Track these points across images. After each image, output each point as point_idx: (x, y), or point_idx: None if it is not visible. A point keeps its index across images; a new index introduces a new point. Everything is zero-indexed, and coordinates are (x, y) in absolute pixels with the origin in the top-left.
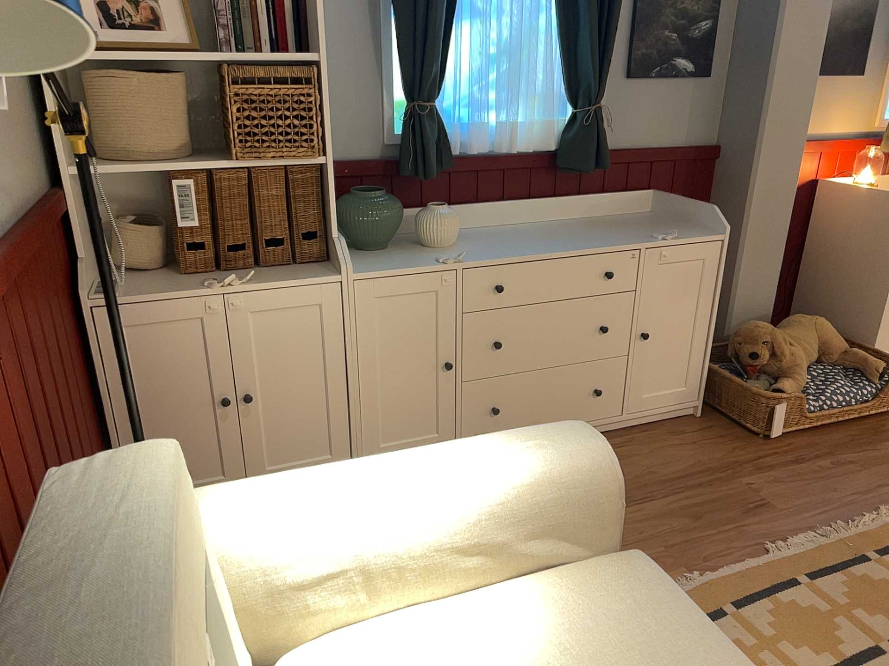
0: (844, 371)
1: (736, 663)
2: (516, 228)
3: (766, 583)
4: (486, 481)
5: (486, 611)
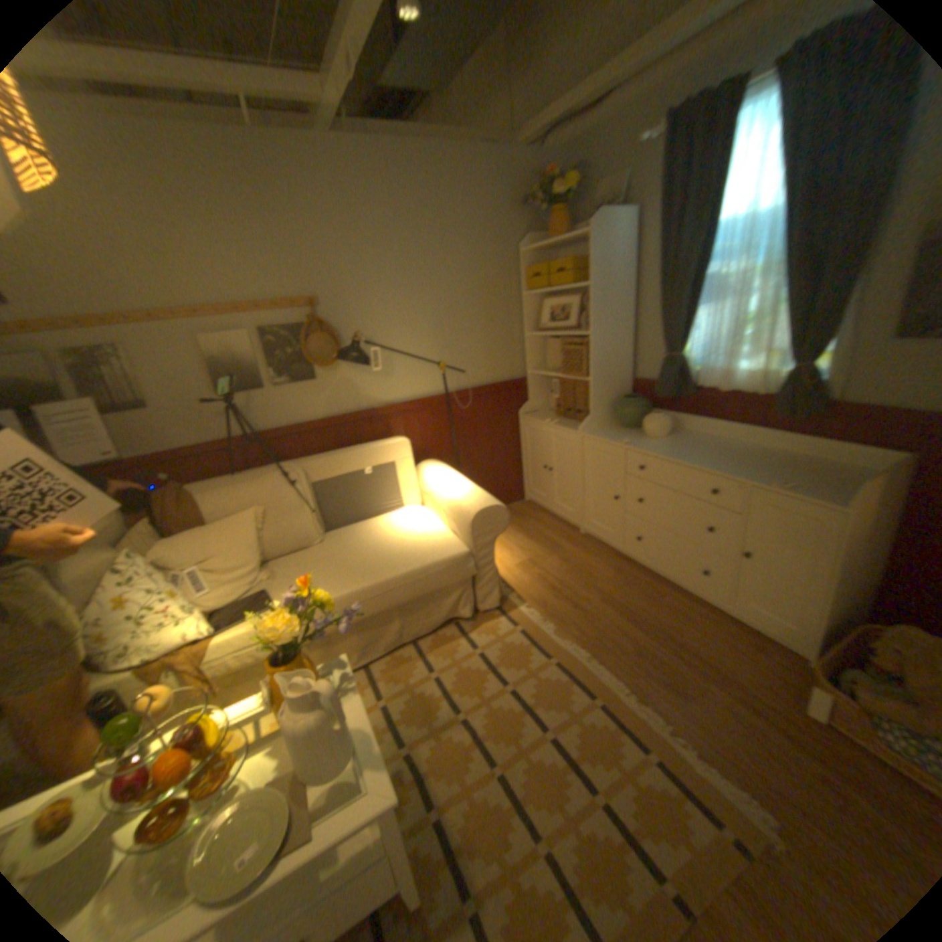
0: None
1: (414, 568)
2: (729, 444)
3: (584, 683)
4: (453, 496)
5: (433, 527)
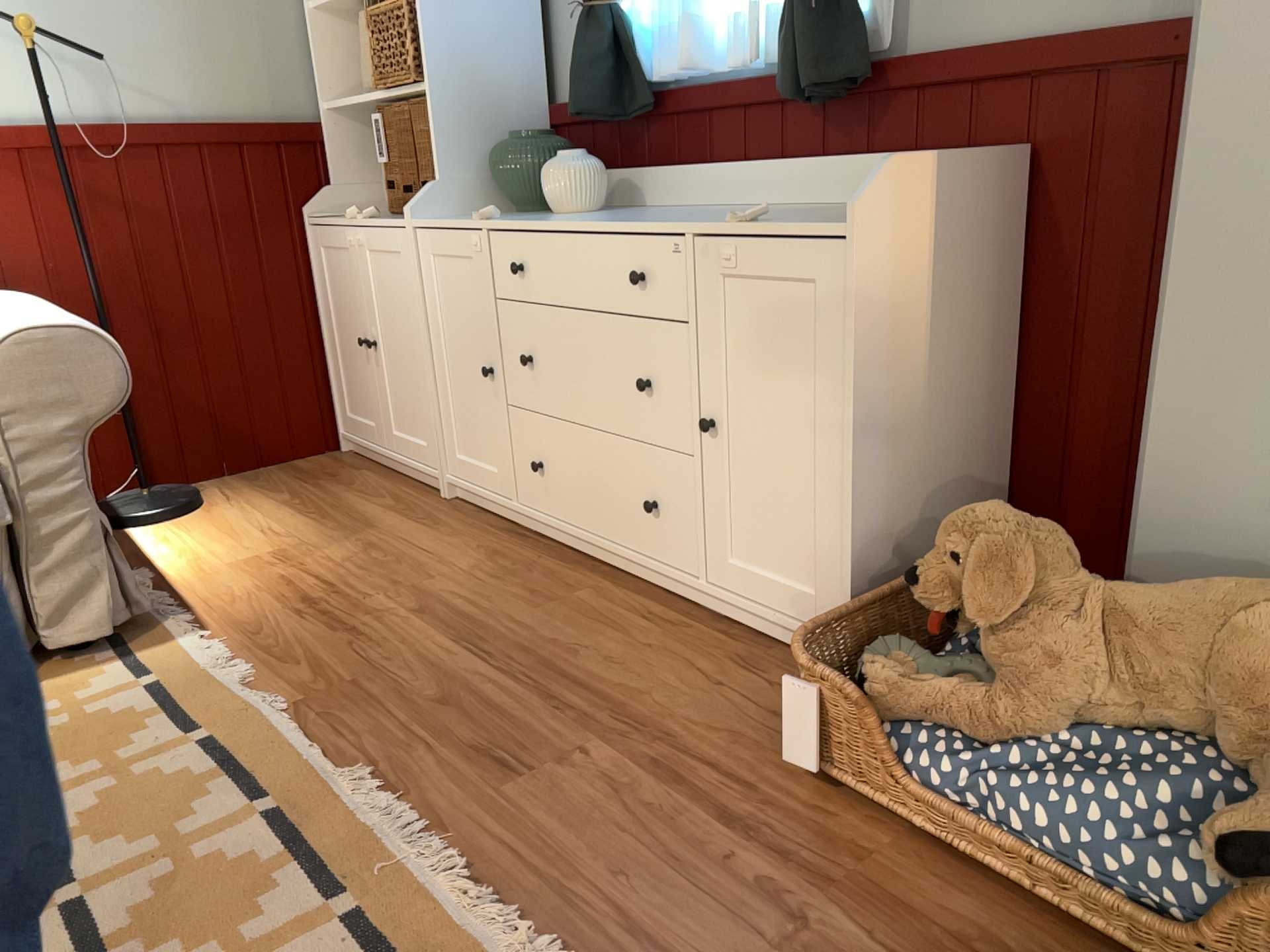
0: (1225, 796)
1: None
2: (716, 209)
3: (257, 768)
4: None
5: None
